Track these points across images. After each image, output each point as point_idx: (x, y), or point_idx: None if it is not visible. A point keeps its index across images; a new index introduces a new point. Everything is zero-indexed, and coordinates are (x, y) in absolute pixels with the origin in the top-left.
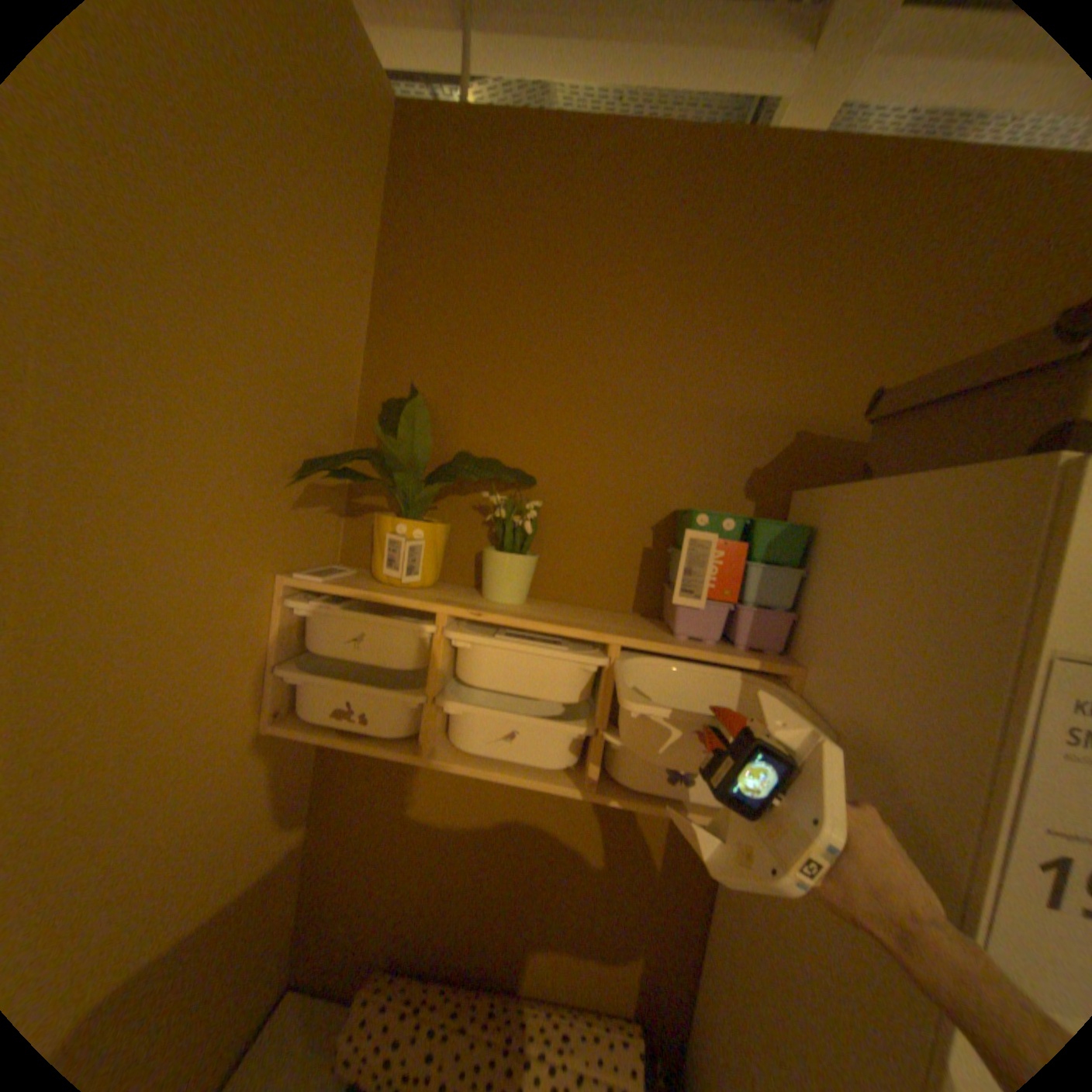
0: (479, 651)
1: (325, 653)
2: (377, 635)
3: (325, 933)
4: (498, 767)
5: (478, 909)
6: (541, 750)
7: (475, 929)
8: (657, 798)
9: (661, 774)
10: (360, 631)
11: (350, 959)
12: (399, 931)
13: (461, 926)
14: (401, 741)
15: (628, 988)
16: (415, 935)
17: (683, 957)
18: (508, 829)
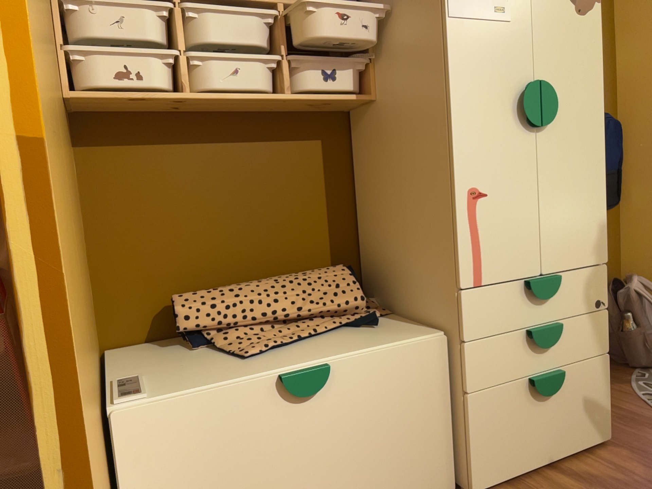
0: (204, 19)
1: (94, 40)
2: (134, 15)
3: (121, 301)
4: (234, 91)
5: (227, 240)
6: (255, 75)
7: (228, 254)
8: (320, 90)
9: (319, 76)
10: (121, 13)
11: (147, 311)
12: (177, 276)
13: (219, 256)
14: (167, 90)
15: (325, 255)
16: (189, 275)
17: (348, 225)
18: (232, 180)
